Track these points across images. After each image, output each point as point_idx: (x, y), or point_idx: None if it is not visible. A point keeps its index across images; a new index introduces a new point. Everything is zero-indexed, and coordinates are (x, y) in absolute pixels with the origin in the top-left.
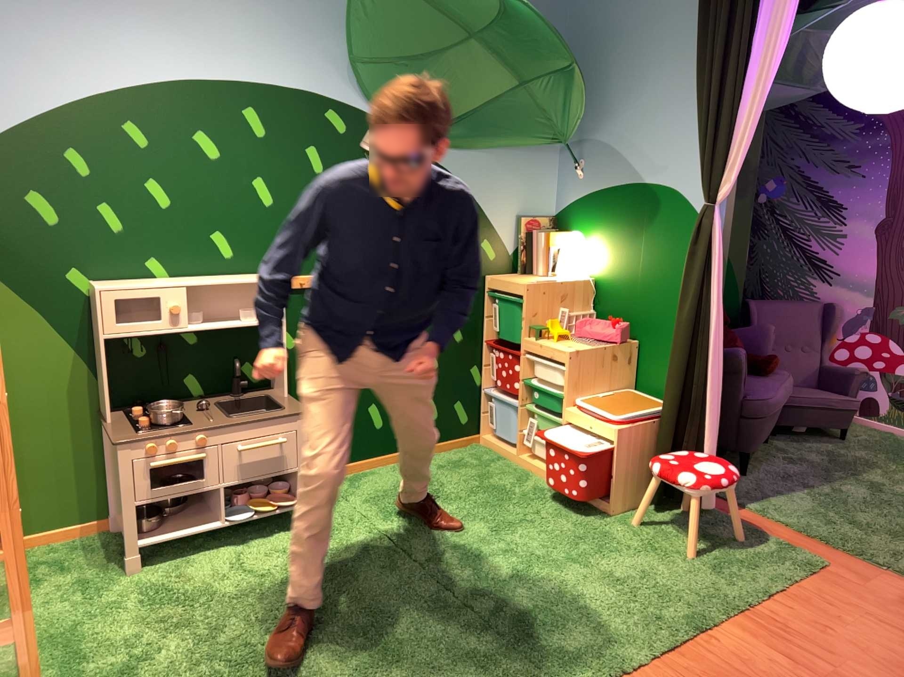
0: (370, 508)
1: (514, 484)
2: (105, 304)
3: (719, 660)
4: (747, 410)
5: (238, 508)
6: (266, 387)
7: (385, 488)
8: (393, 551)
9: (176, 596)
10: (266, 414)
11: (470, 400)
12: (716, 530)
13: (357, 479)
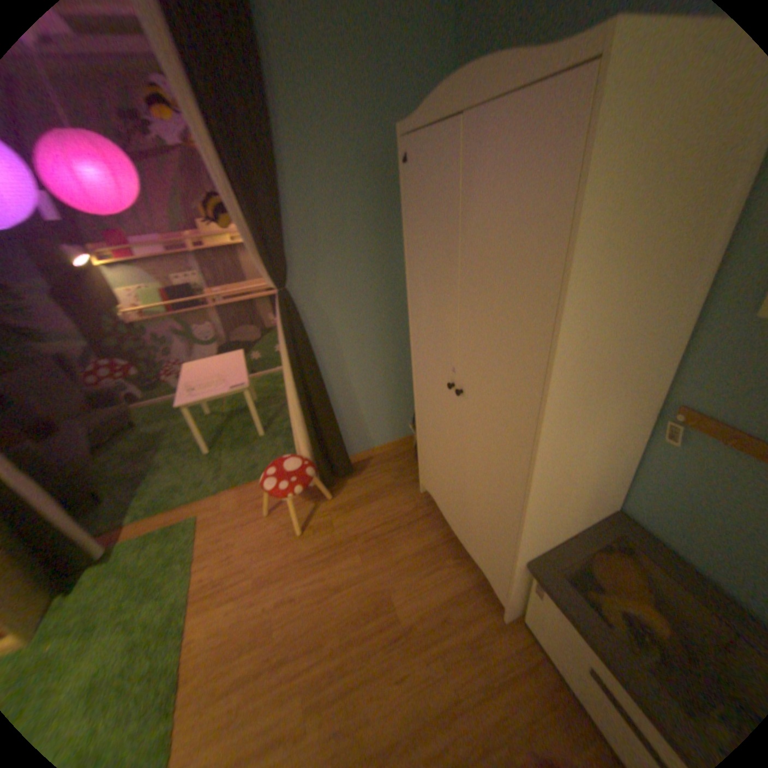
0: None
1: None
2: None
3: (205, 652)
4: (71, 471)
5: None
6: None
7: None
8: None
9: None
10: None
11: None
12: (122, 562)
13: None
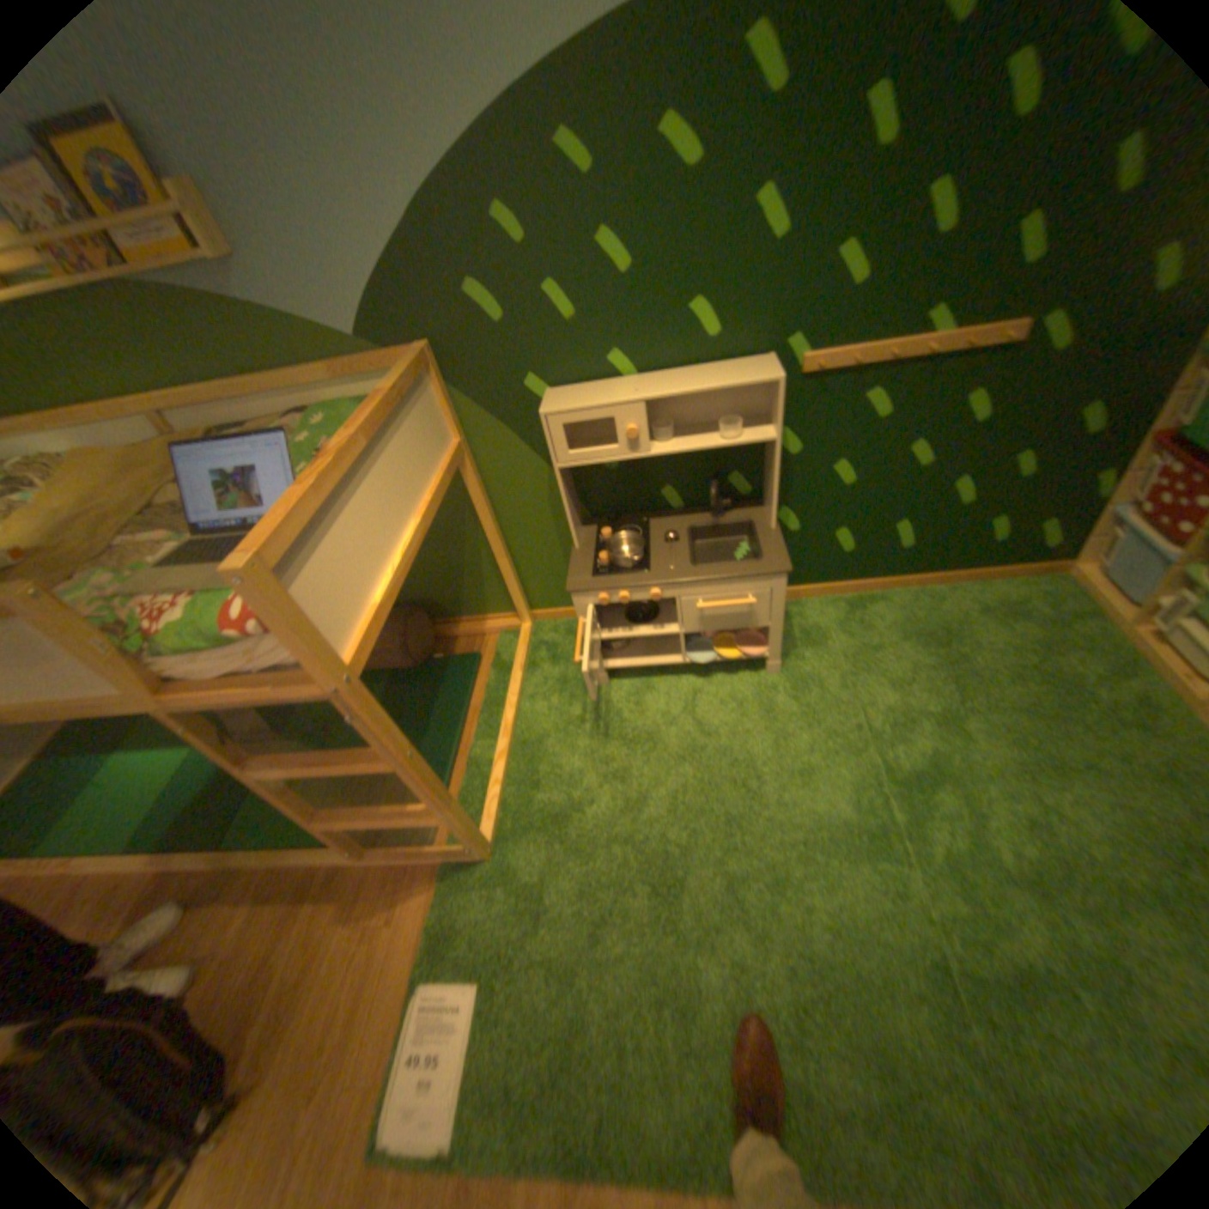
0: (860, 662)
1: (1100, 678)
2: (551, 431)
3: None
4: None
5: (703, 641)
6: (757, 500)
7: (891, 630)
8: (865, 754)
9: (626, 730)
10: (735, 567)
11: (1075, 518)
12: None
13: (860, 603)
